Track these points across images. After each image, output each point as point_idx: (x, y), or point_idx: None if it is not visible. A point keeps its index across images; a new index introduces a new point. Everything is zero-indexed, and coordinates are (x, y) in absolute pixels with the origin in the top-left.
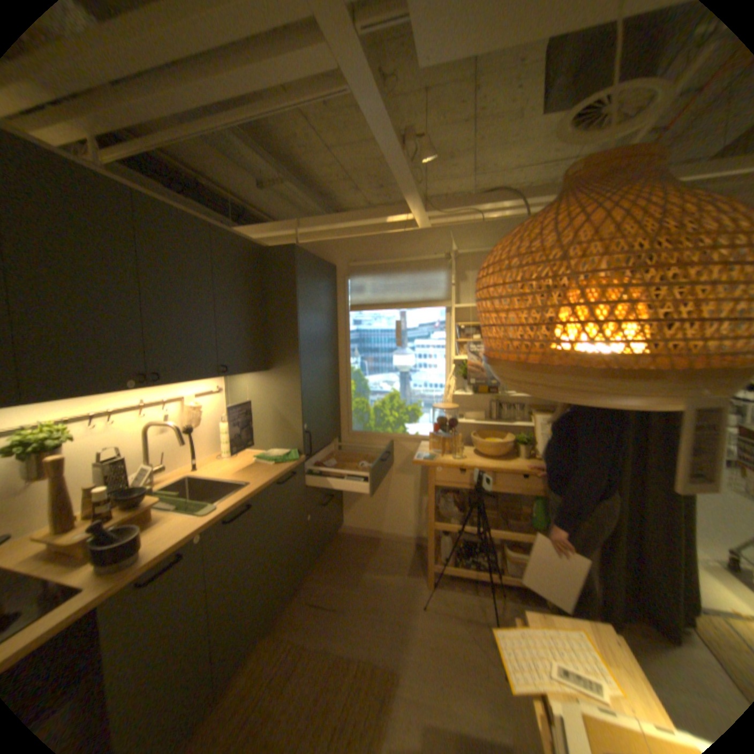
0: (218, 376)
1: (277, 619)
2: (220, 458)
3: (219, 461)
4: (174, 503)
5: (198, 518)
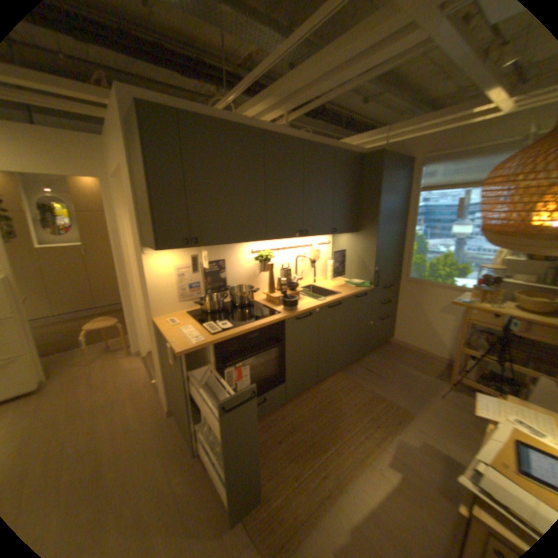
0: (330, 234)
1: (347, 368)
2: (326, 279)
3: (326, 280)
4: (307, 294)
5: (318, 301)
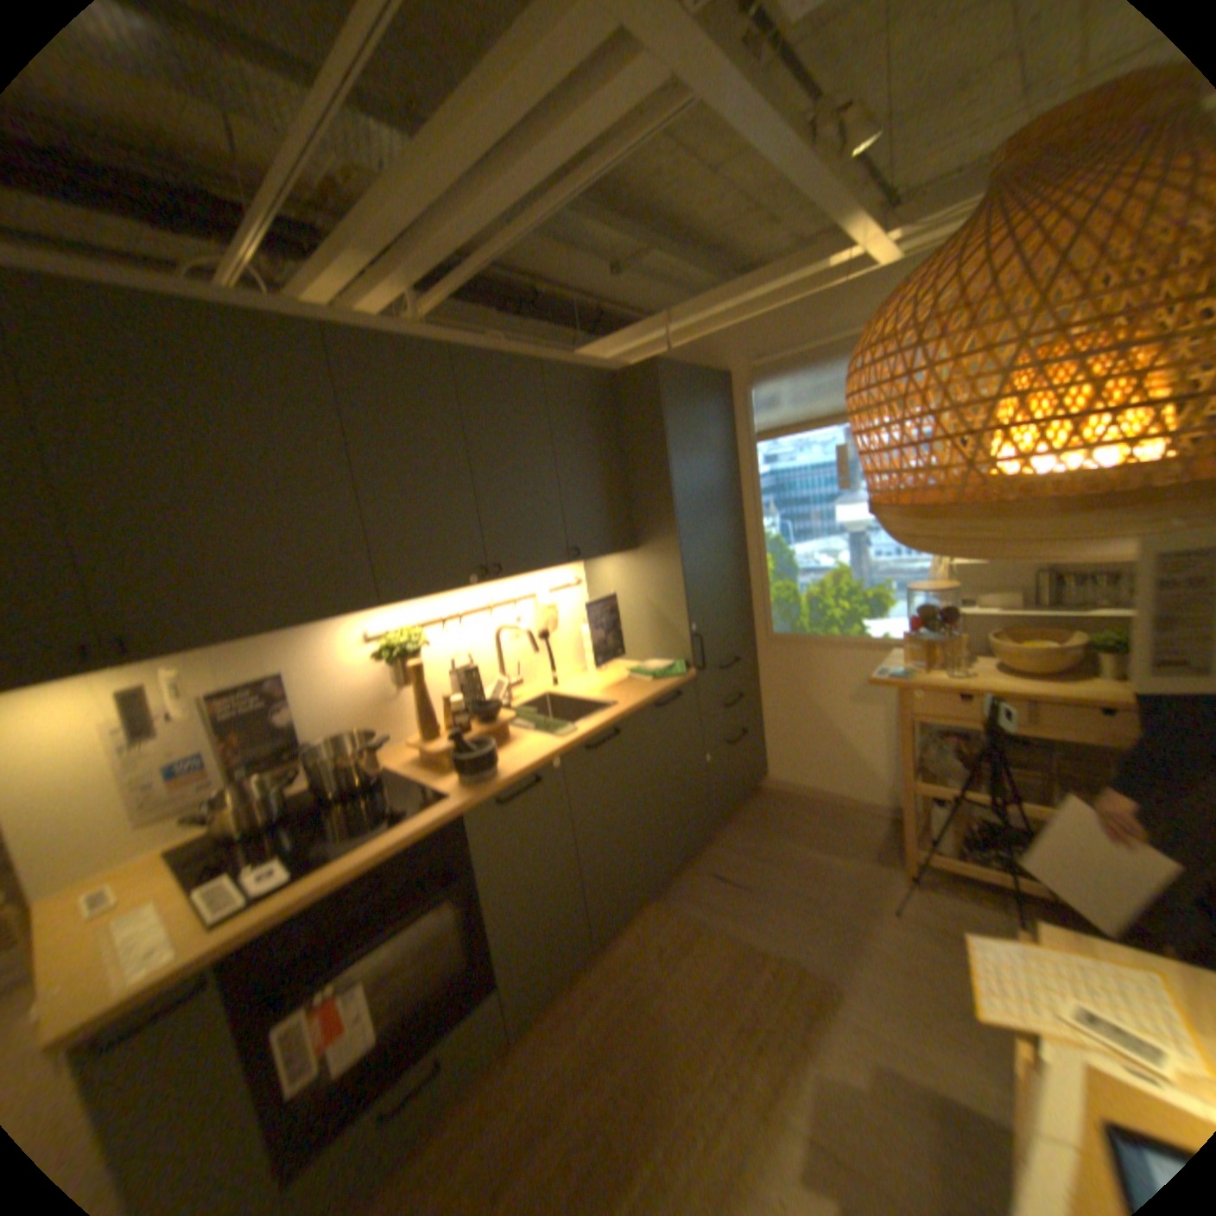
0: (569, 562)
1: (670, 884)
2: (586, 670)
3: (584, 673)
4: (533, 720)
5: (556, 737)
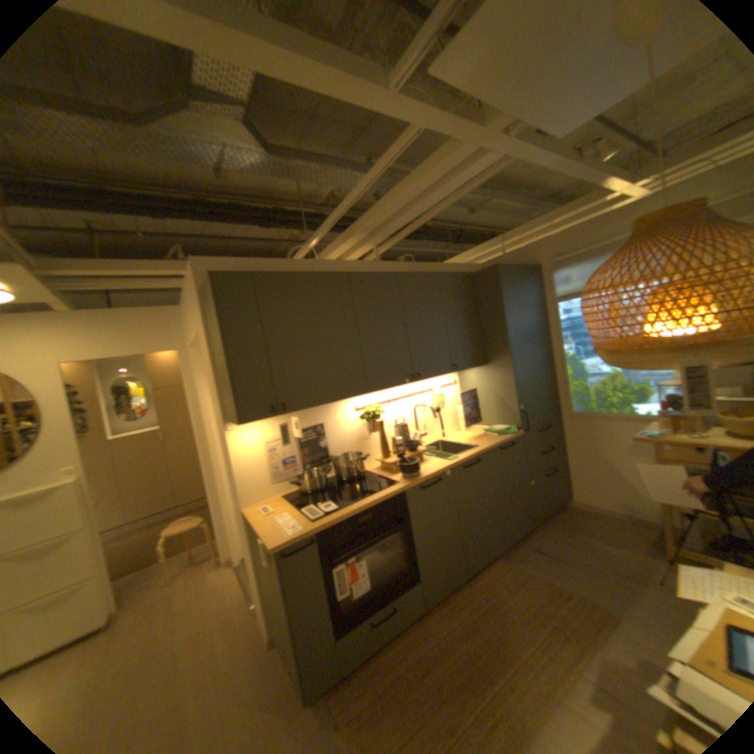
0: (451, 372)
1: (510, 553)
2: (459, 430)
3: (458, 432)
4: (433, 453)
5: (447, 461)
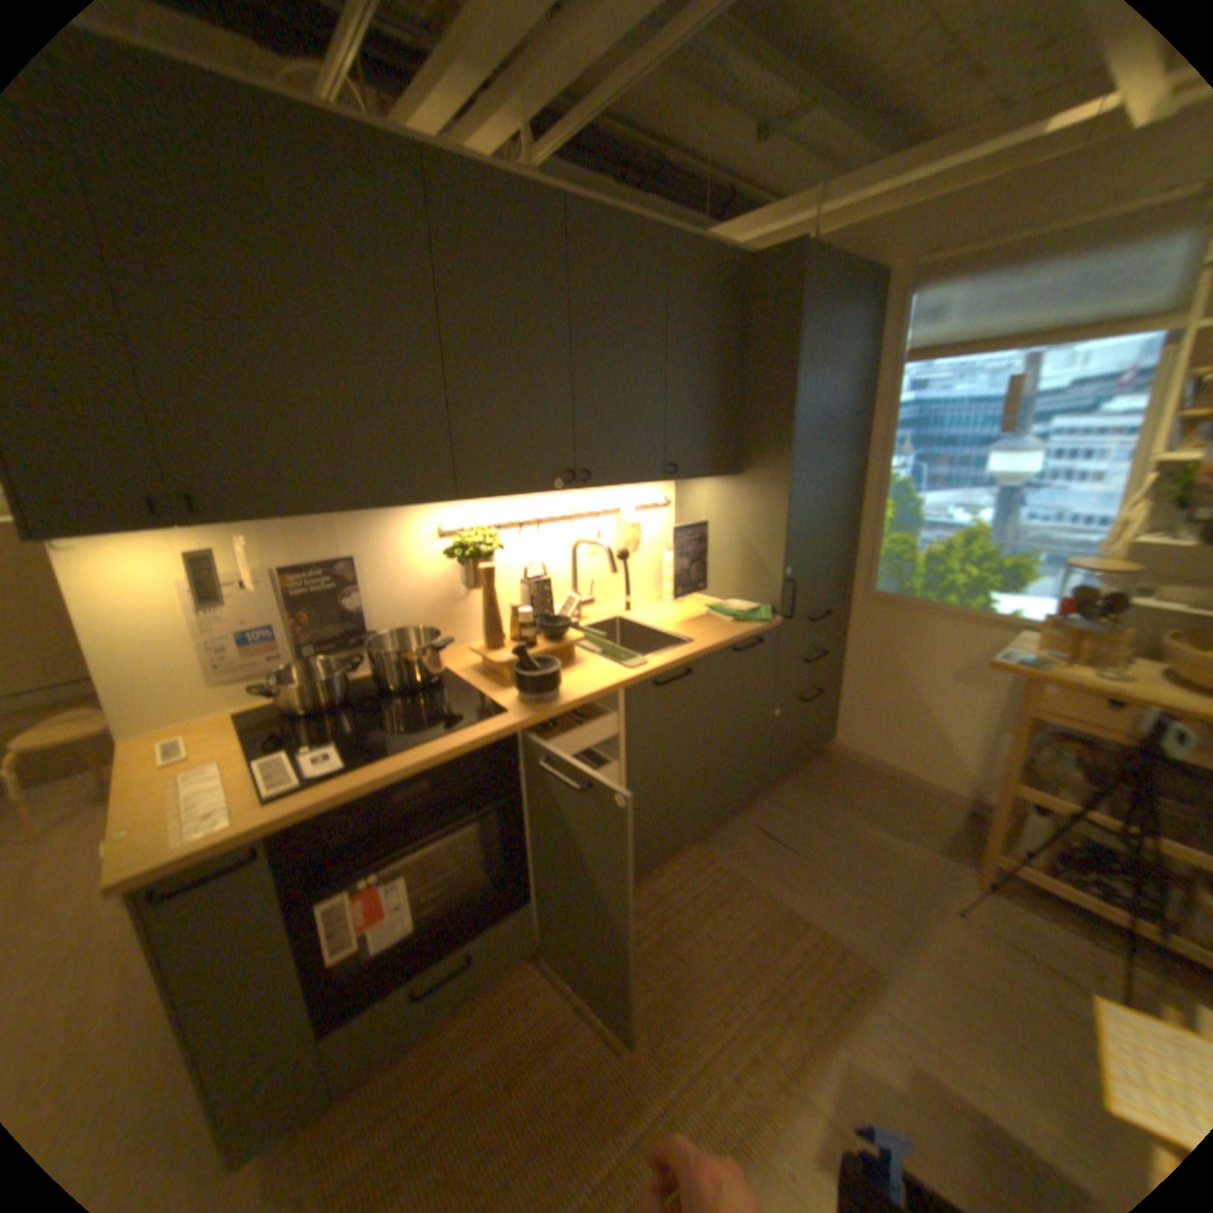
0: (663, 480)
1: (714, 831)
2: (660, 600)
3: (658, 604)
4: (600, 645)
5: (623, 669)
